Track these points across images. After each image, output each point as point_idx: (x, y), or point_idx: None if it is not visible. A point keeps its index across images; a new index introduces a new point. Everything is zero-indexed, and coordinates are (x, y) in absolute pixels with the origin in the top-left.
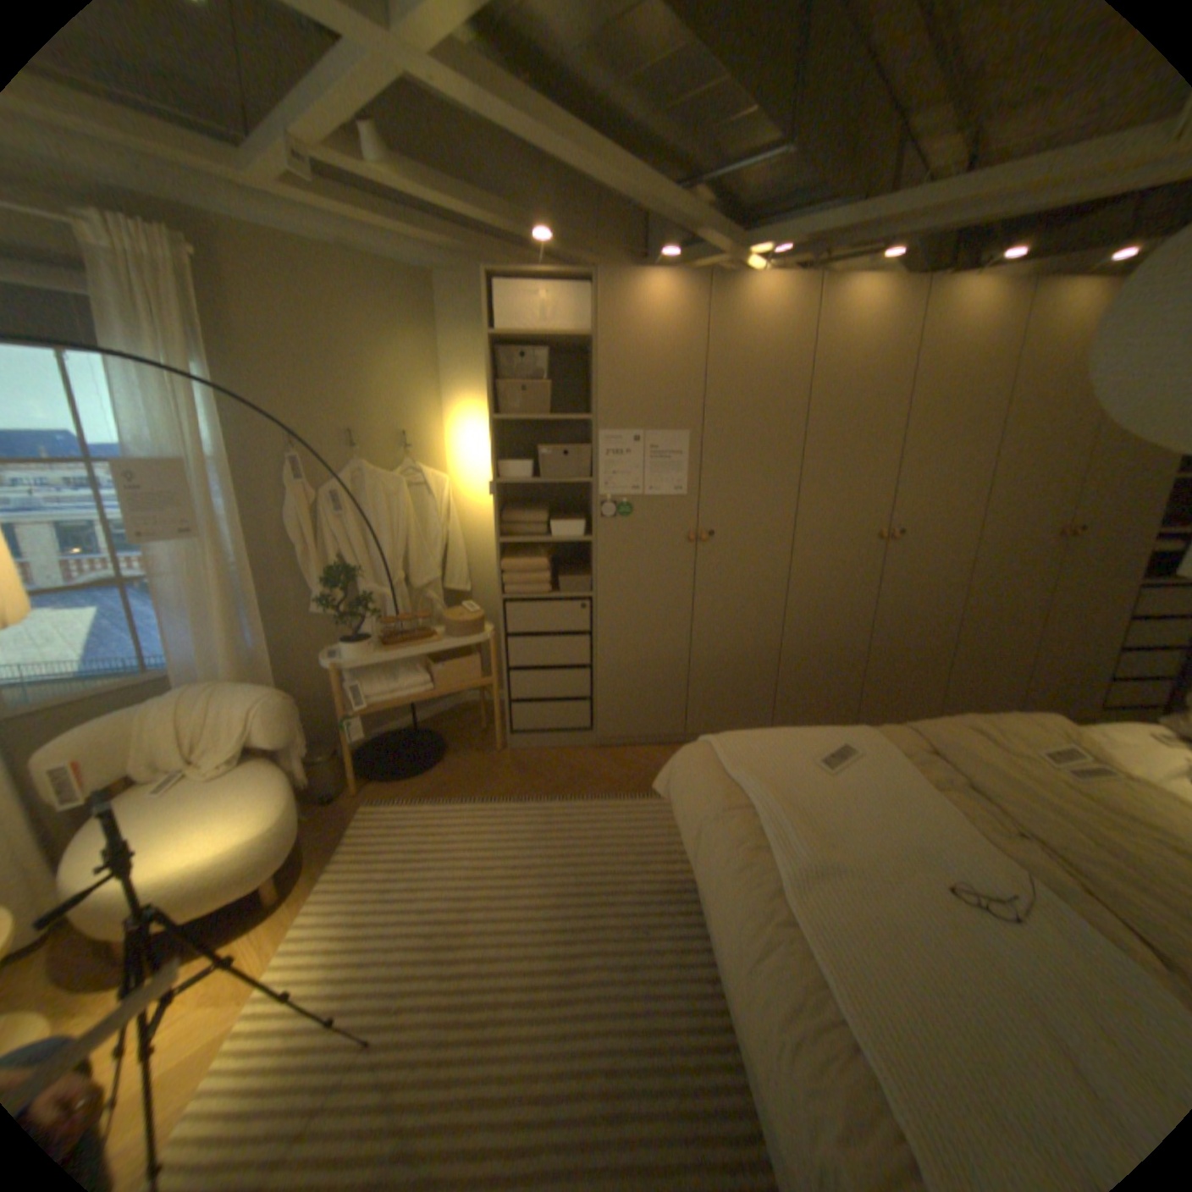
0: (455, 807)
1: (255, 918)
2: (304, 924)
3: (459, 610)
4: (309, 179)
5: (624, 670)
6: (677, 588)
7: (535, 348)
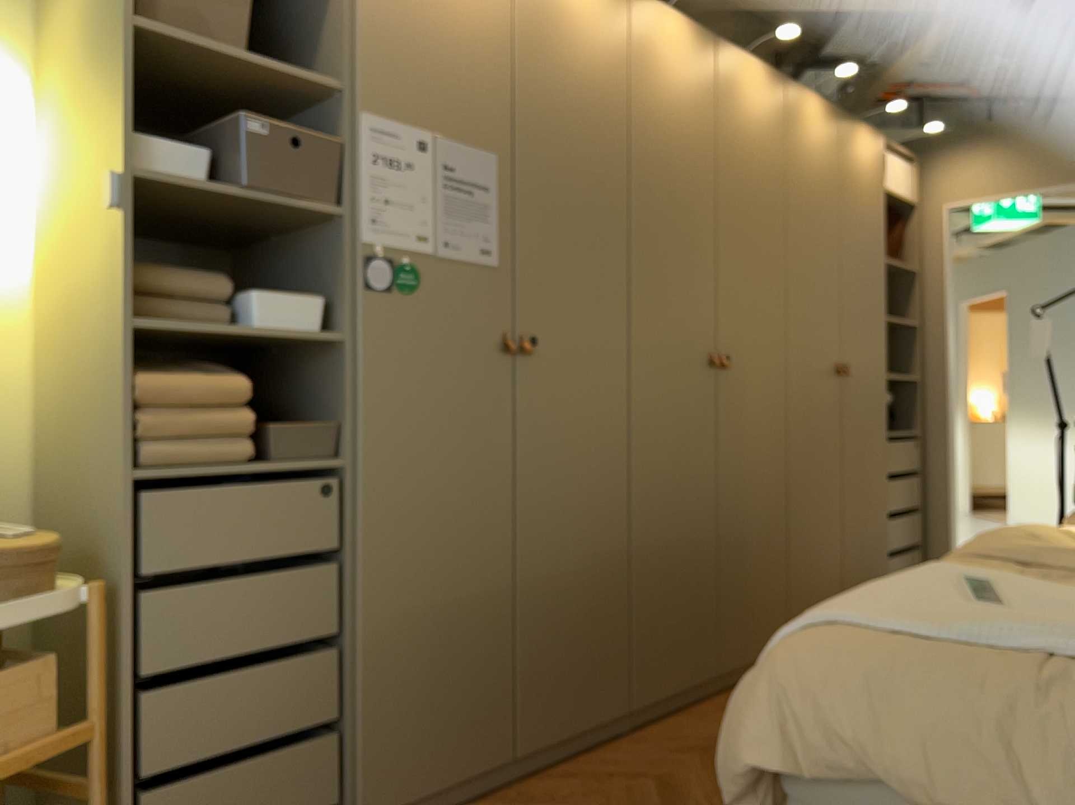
0: None
1: None
2: None
3: None
4: None
5: (409, 635)
6: (492, 444)
7: None
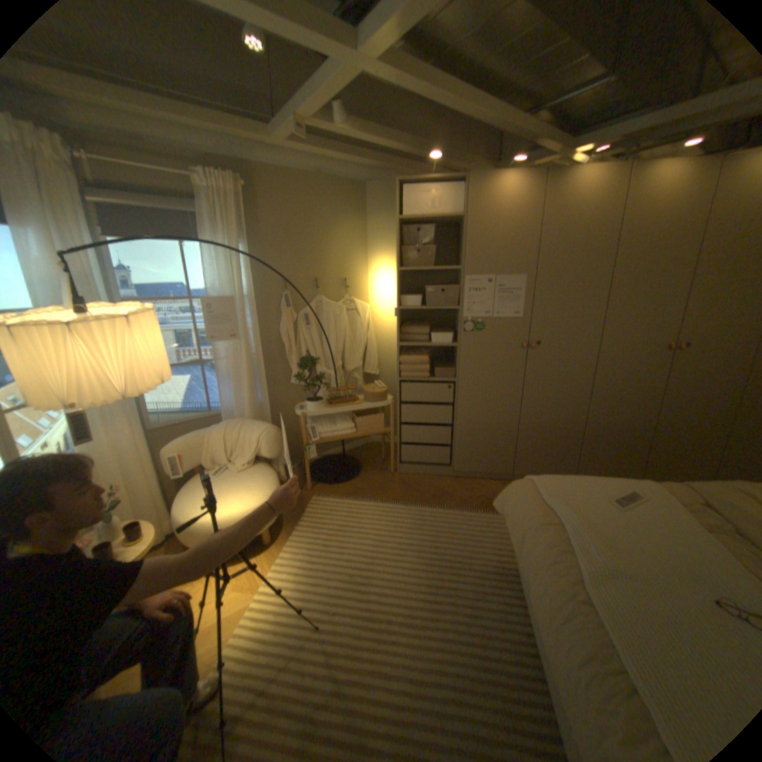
0: (366, 503)
1: (259, 550)
2: (283, 557)
3: (372, 386)
4: (304, 137)
5: (473, 429)
6: (512, 378)
7: (426, 225)
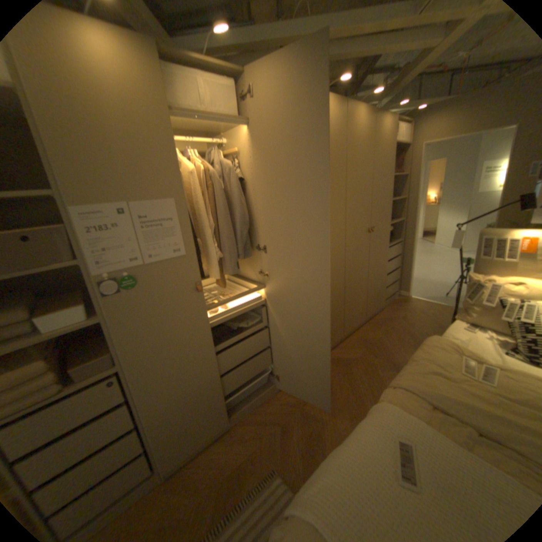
0: None
1: None
2: None
3: None
4: None
5: (170, 412)
6: (198, 330)
7: None
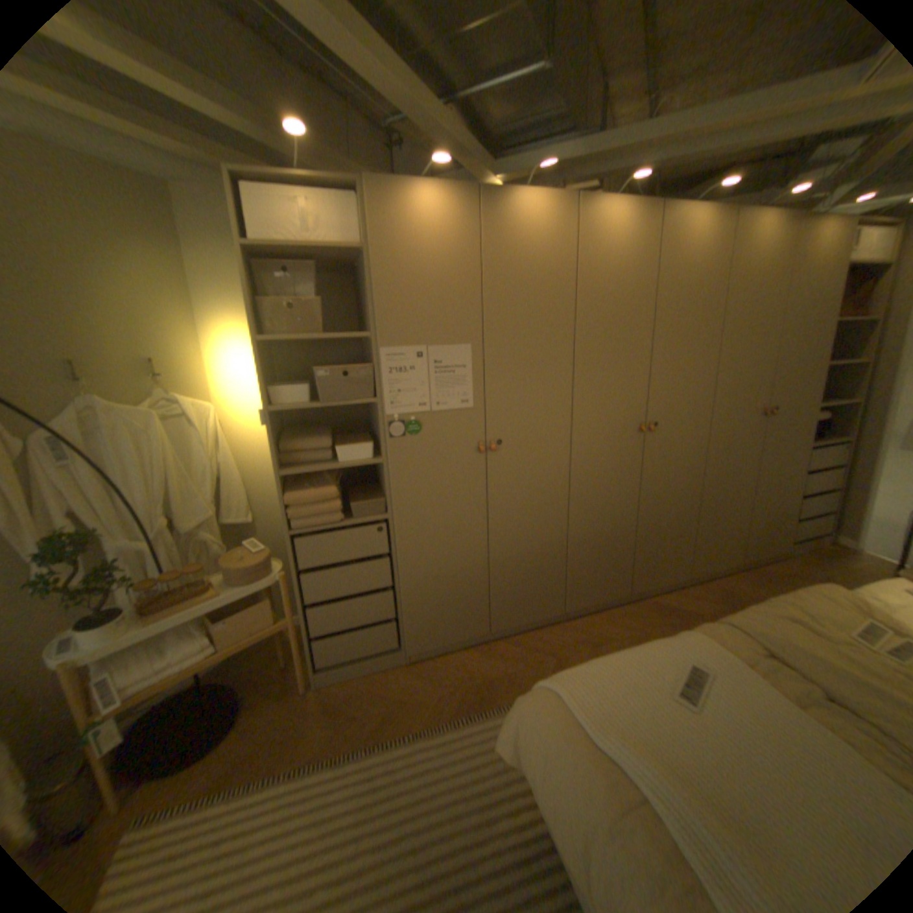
0: (255, 794)
1: None
2: None
3: (239, 551)
4: None
5: (427, 585)
6: (472, 498)
7: (300, 264)
